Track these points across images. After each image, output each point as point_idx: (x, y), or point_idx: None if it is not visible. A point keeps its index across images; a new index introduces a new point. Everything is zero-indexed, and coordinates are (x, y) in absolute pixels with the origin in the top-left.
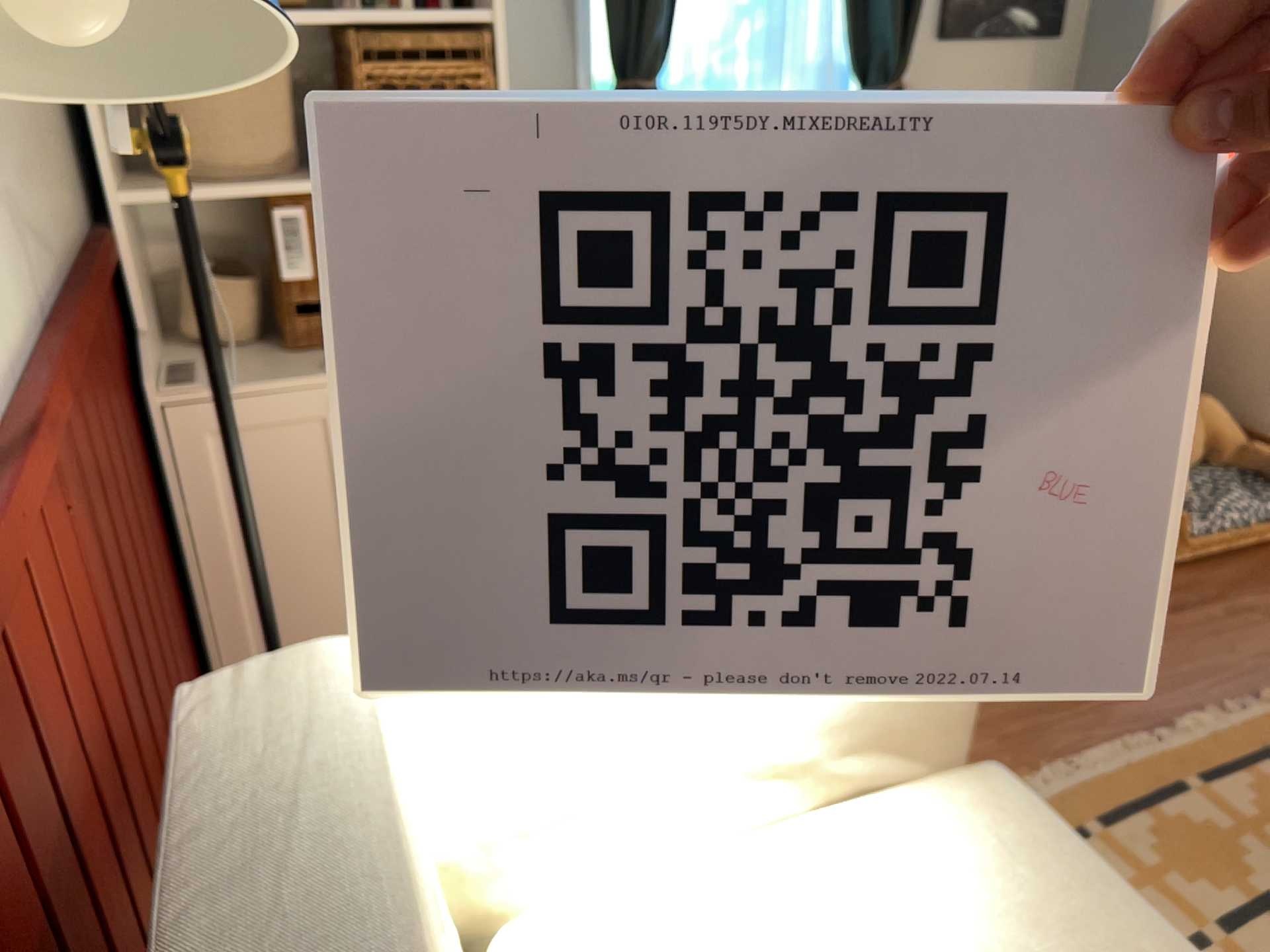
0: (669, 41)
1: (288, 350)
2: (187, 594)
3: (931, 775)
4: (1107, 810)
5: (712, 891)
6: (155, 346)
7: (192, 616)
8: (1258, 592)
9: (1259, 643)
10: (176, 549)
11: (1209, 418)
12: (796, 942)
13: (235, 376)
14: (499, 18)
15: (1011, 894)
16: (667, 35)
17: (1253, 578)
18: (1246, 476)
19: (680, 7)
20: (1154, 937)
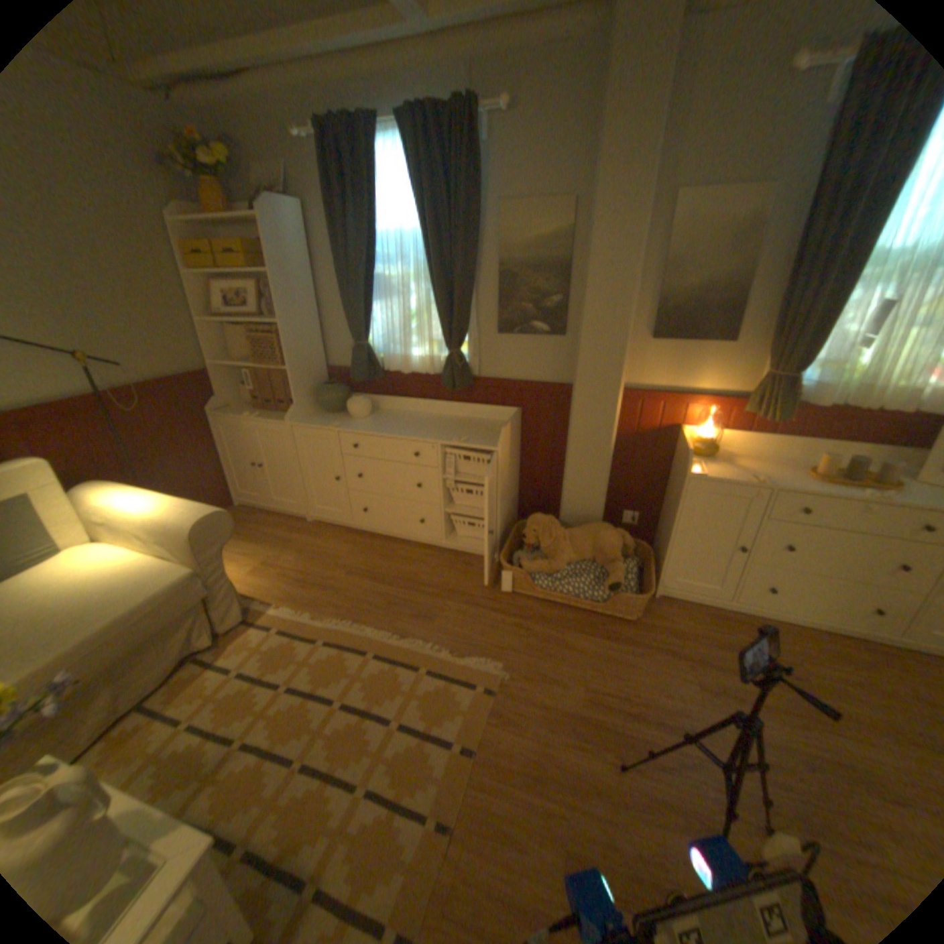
0: (367, 329)
1: (252, 409)
2: (220, 465)
3: (181, 563)
4: (334, 641)
5: (112, 556)
6: (222, 400)
7: (222, 472)
8: (545, 625)
9: (499, 638)
10: (217, 453)
11: (595, 539)
12: (95, 571)
13: (229, 412)
14: (279, 322)
15: (125, 588)
16: (363, 328)
17: (556, 620)
18: (600, 575)
19: (372, 318)
20: (119, 614)
